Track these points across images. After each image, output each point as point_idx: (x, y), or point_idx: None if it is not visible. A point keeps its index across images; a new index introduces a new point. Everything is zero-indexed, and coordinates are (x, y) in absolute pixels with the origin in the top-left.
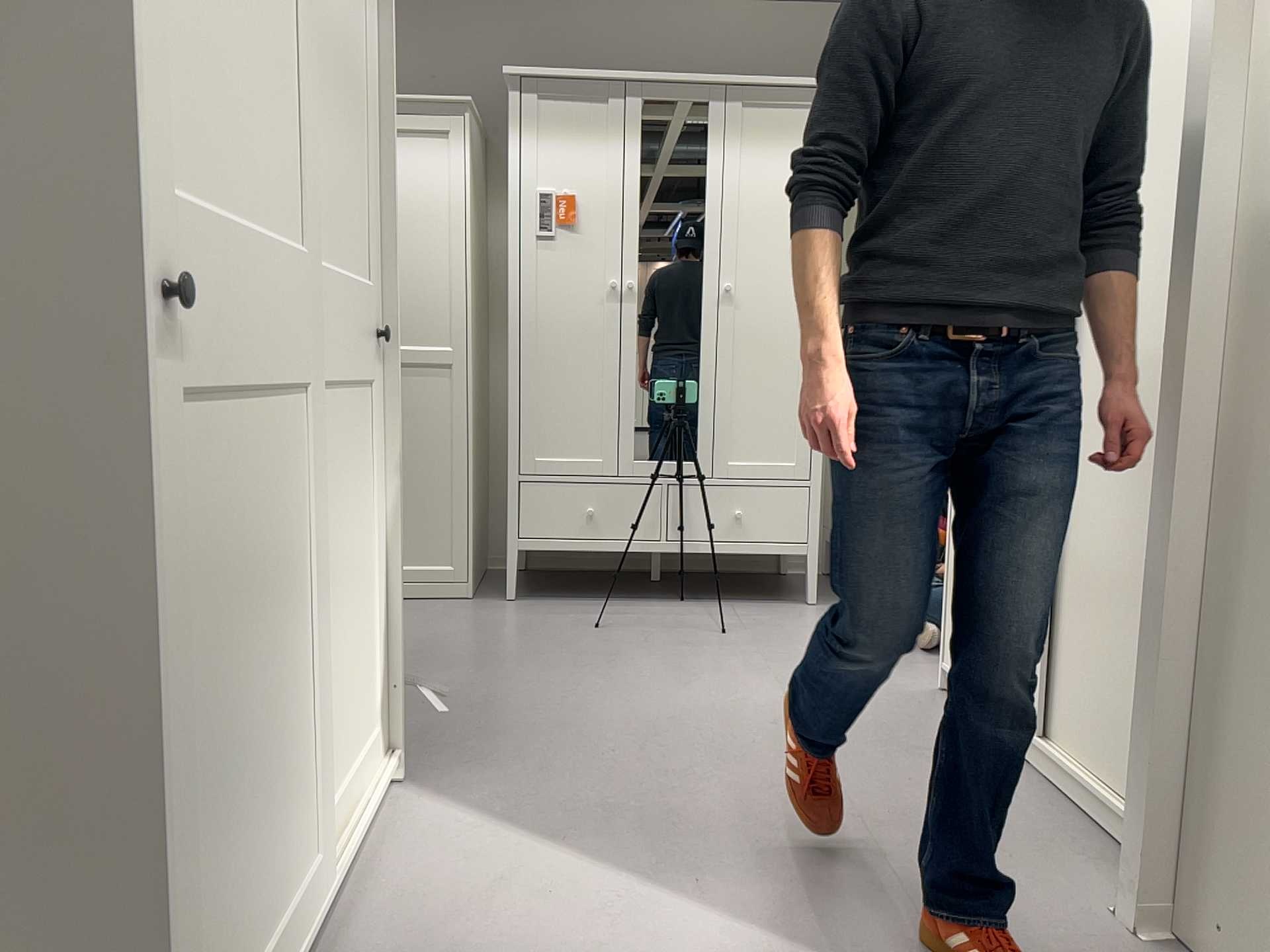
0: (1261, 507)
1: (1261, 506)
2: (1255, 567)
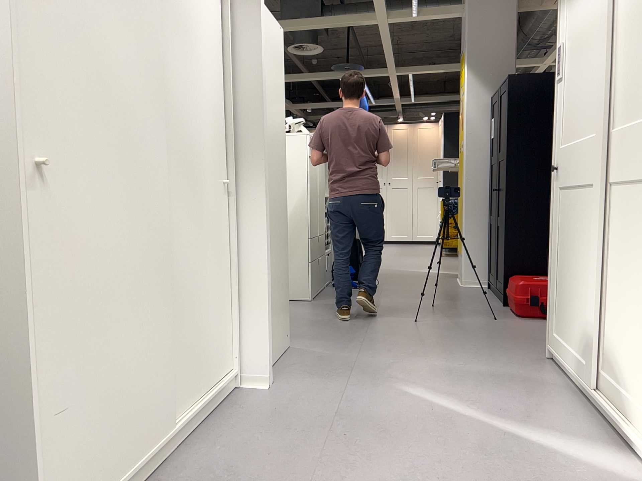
0: (268, 217)
1: (268, 217)
2: (268, 235)
